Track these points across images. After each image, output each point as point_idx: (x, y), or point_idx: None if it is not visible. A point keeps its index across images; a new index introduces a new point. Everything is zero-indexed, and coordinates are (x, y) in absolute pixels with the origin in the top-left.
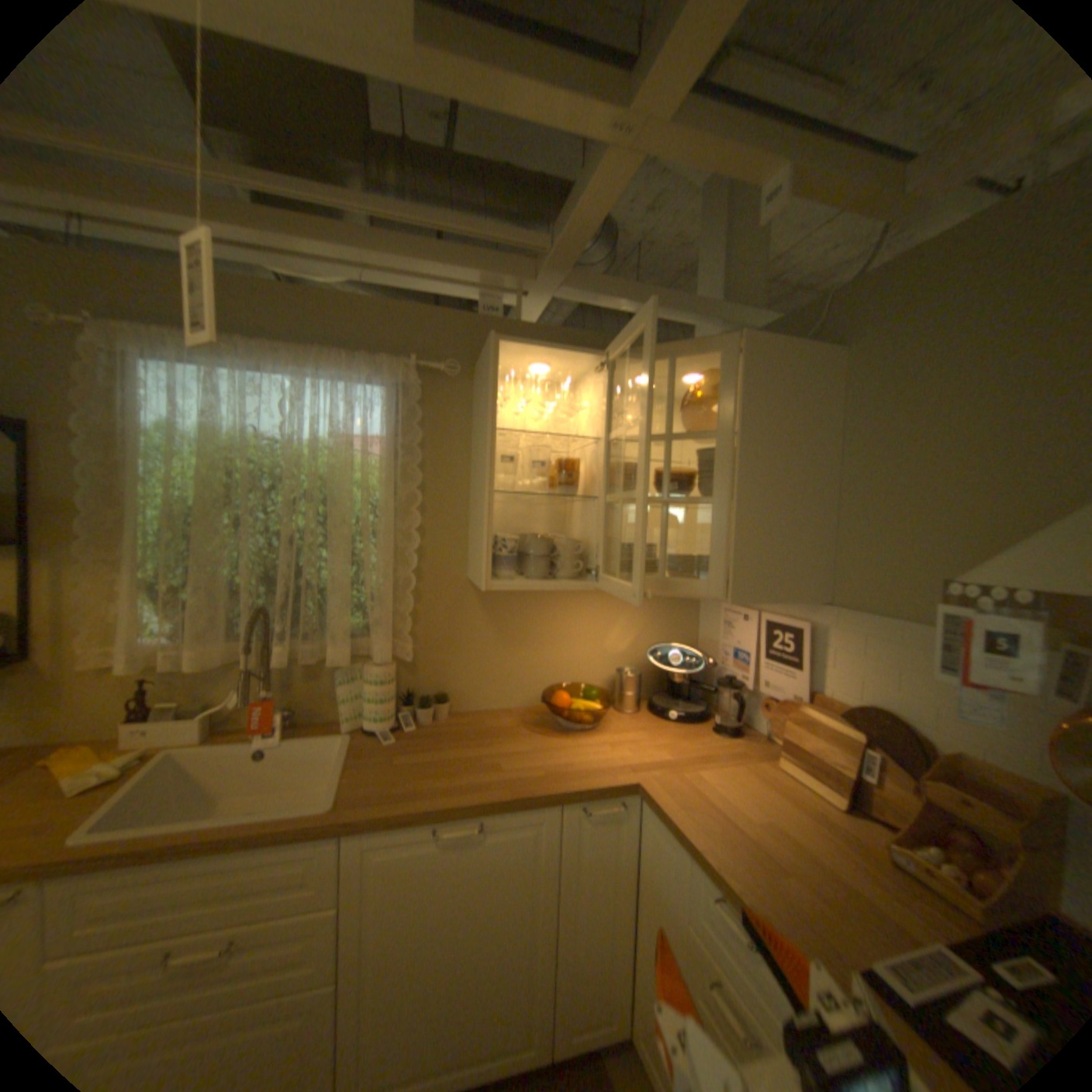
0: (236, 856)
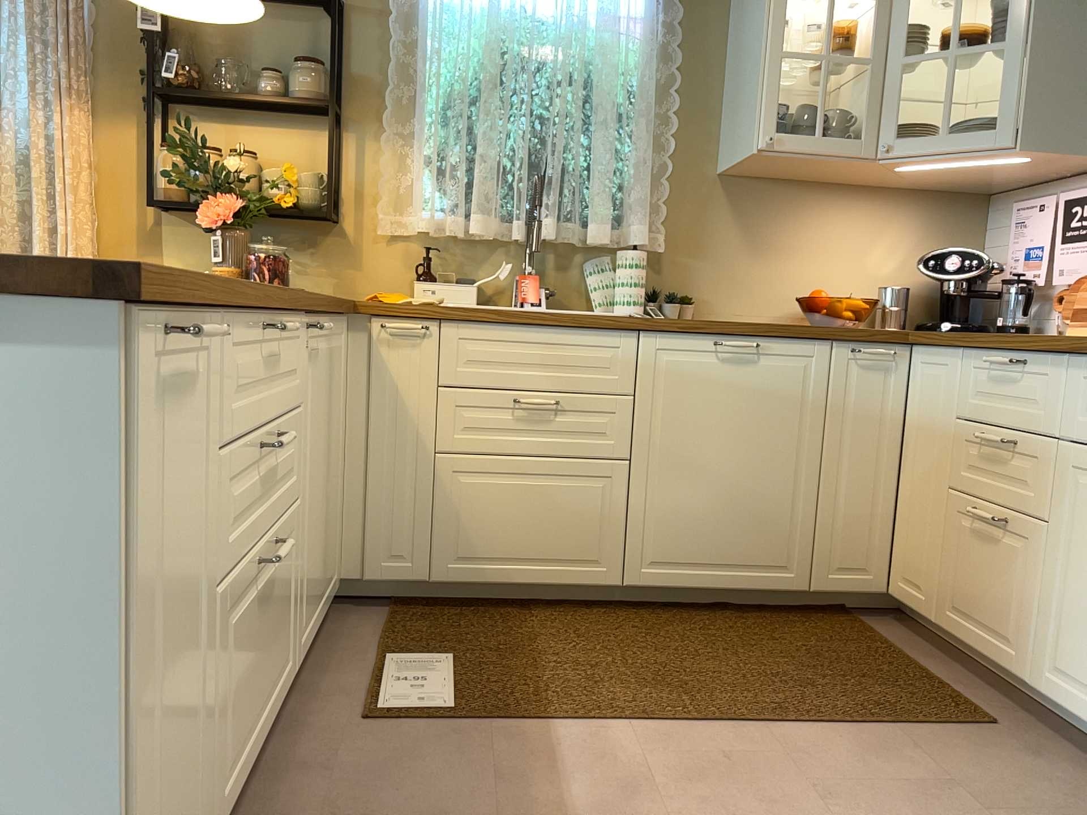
0: (564, 332)
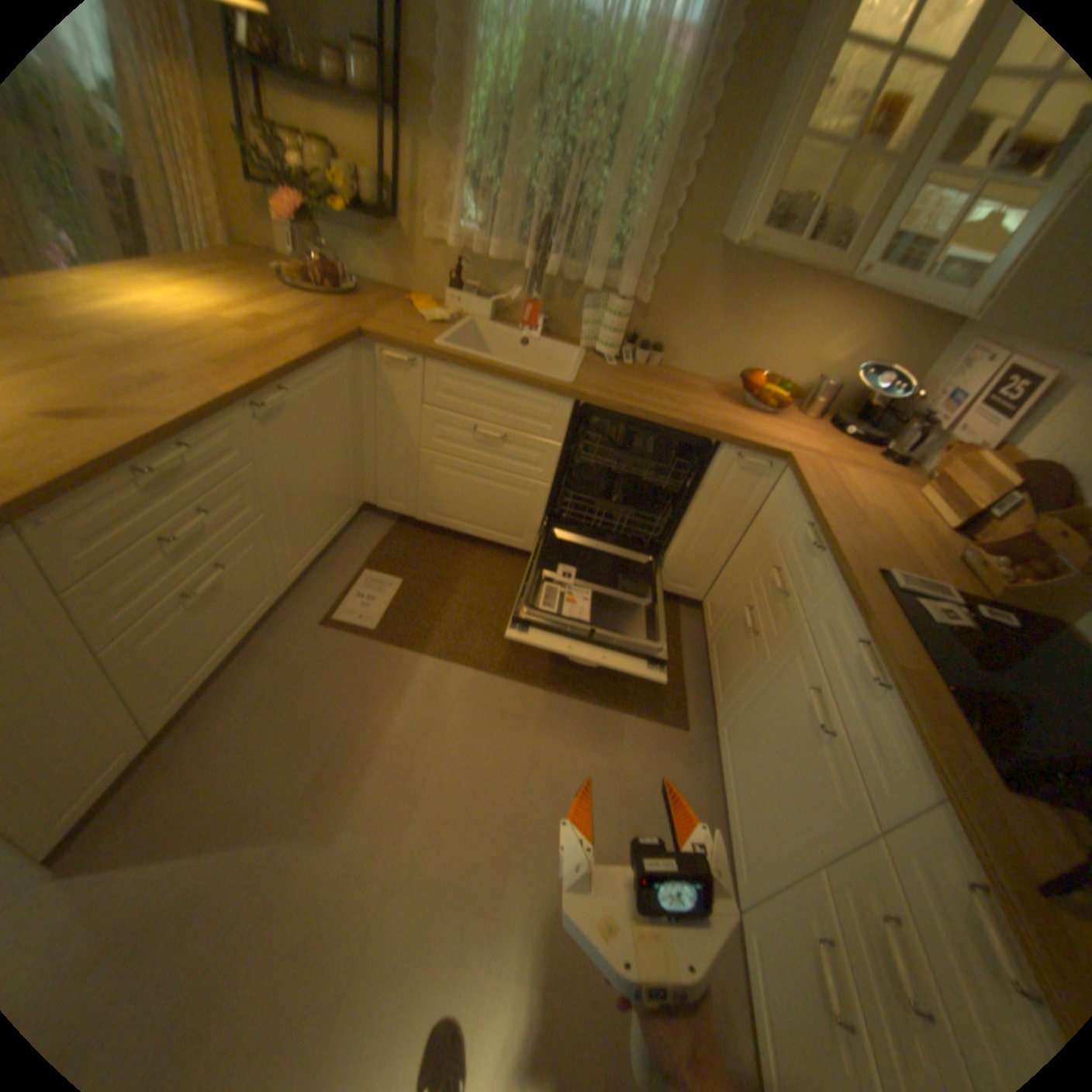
0: (516, 387)
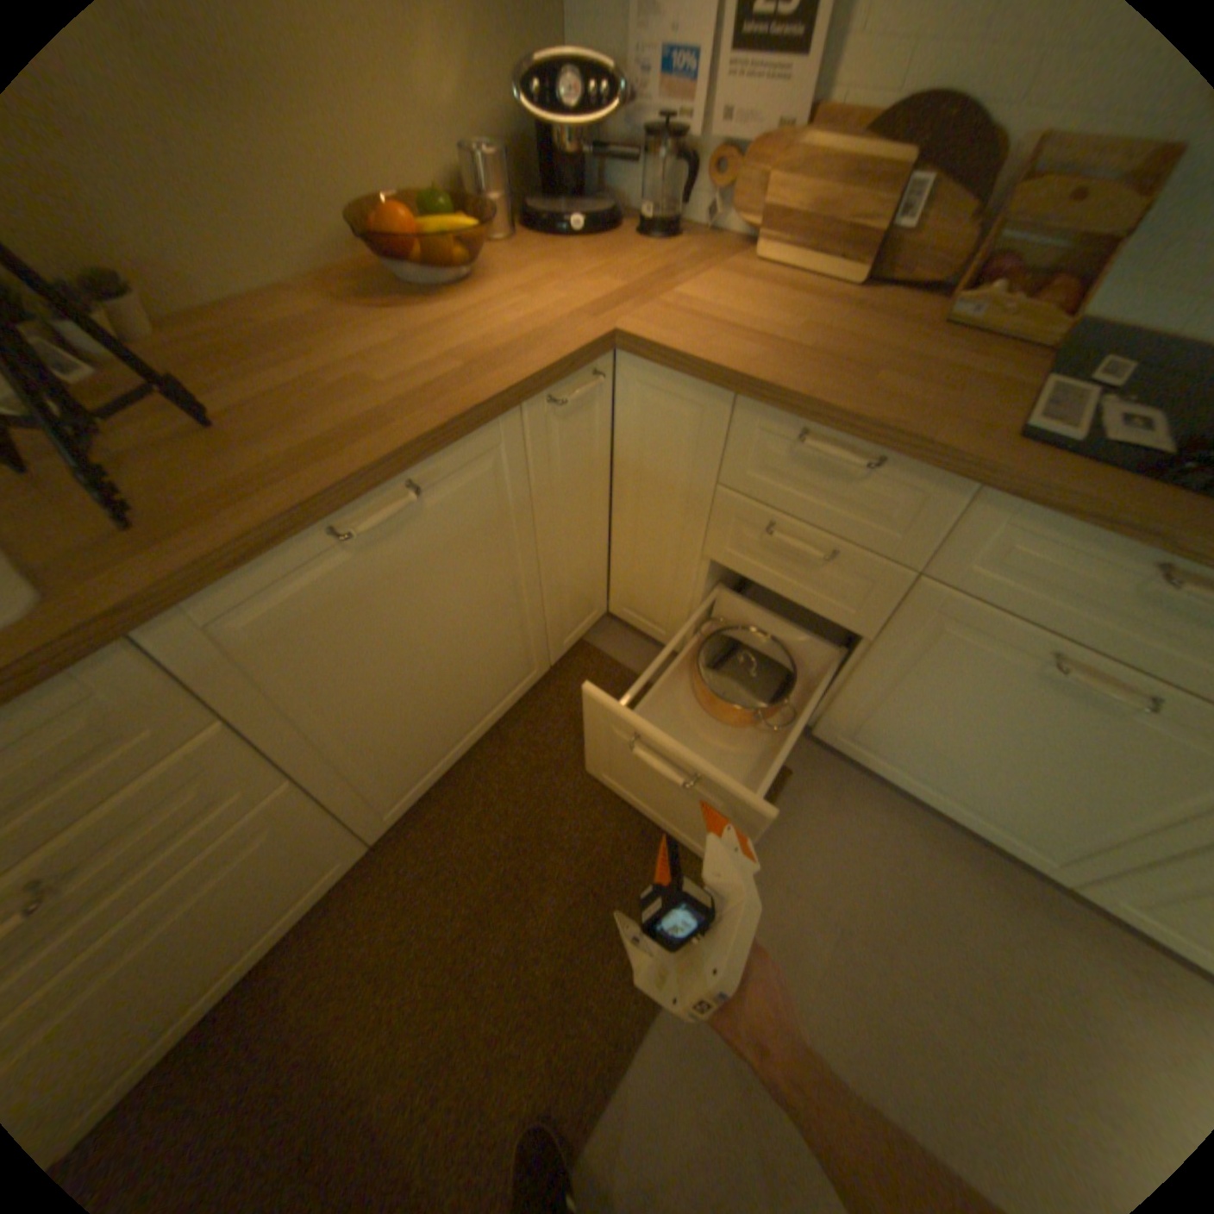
0: None
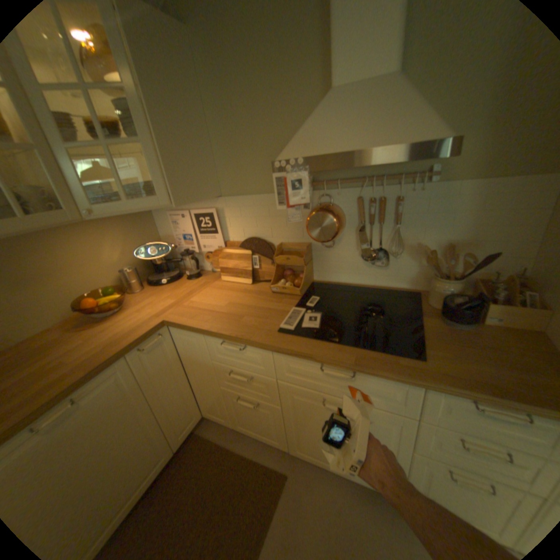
0: None
